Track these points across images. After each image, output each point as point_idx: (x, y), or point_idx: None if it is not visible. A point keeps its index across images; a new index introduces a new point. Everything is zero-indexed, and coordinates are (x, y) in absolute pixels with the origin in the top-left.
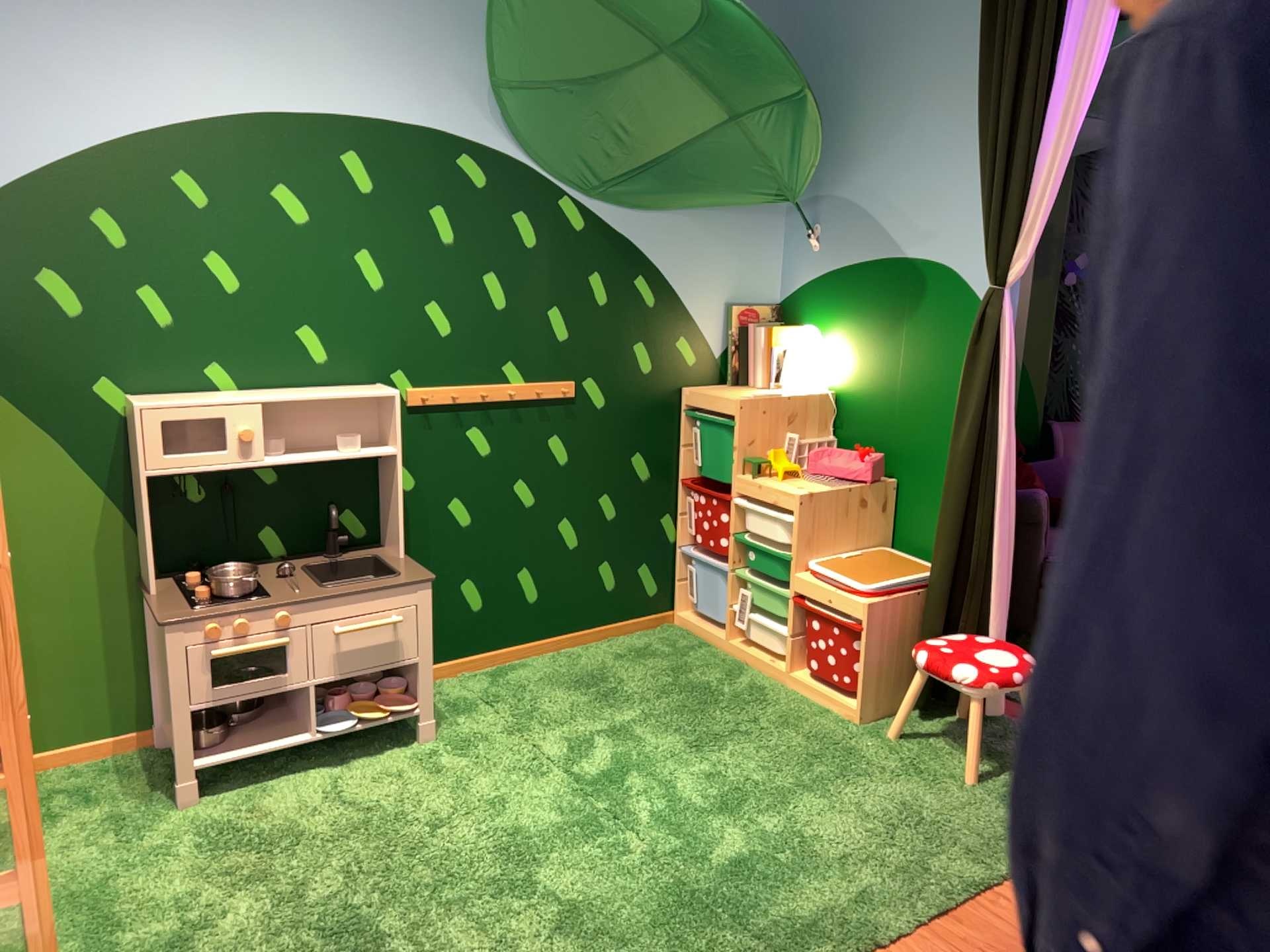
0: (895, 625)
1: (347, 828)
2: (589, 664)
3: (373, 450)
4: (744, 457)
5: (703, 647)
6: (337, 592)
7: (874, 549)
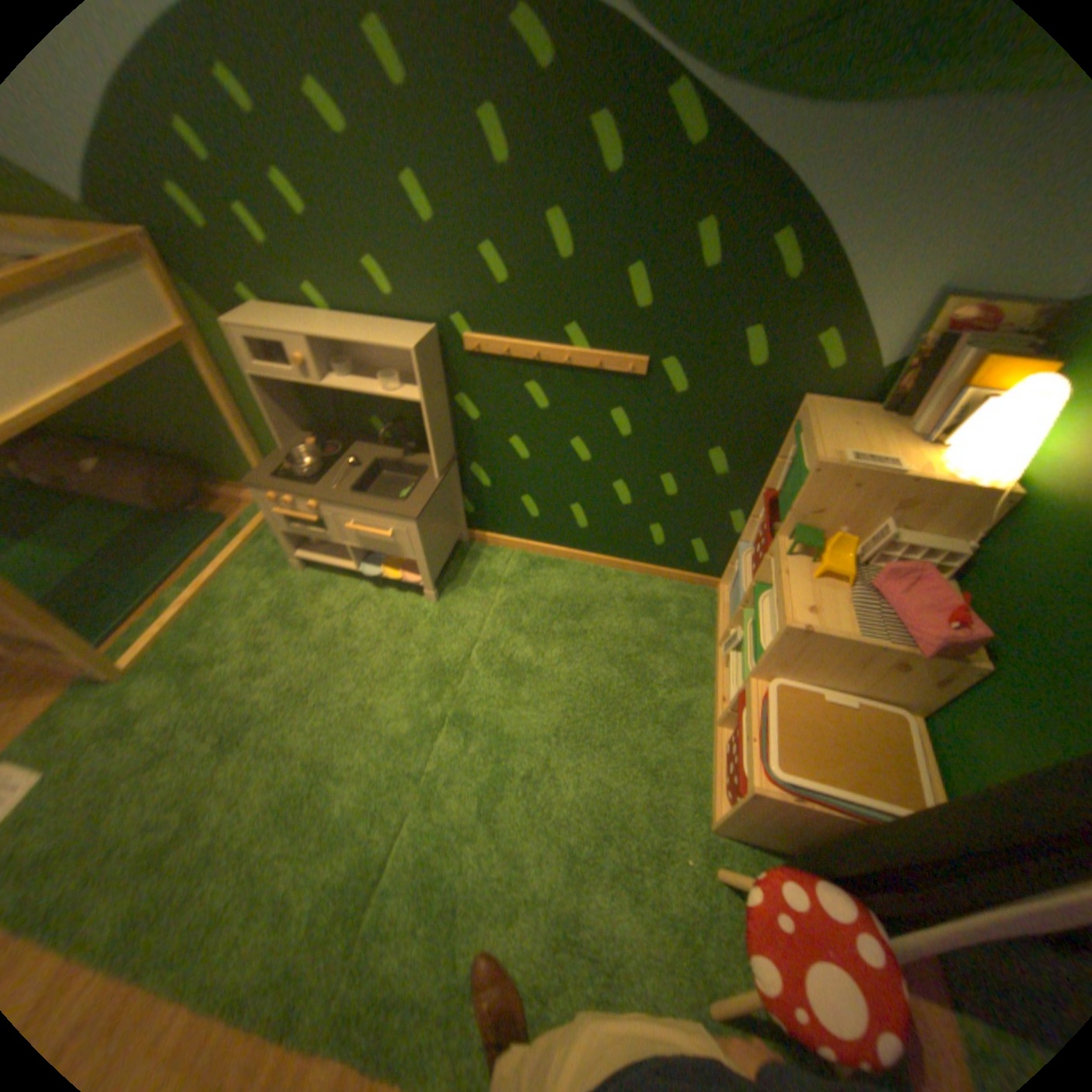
0: (793, 821)
1: (328, 641)
2: (602, 593)
3: (413, 391)
4: (798, 523)
5: (705, 633)
6: (350, 501)
7: (893, 710)
